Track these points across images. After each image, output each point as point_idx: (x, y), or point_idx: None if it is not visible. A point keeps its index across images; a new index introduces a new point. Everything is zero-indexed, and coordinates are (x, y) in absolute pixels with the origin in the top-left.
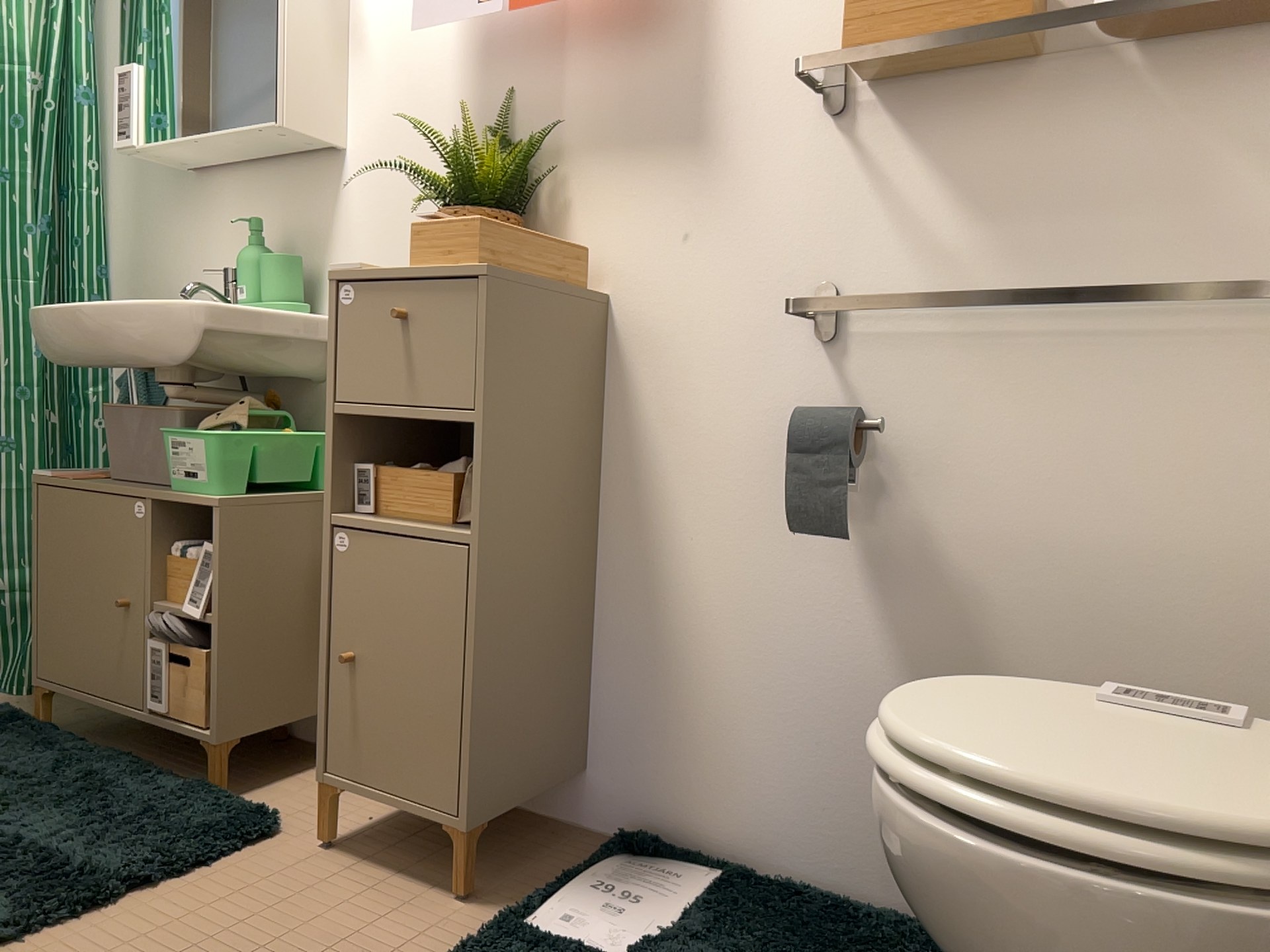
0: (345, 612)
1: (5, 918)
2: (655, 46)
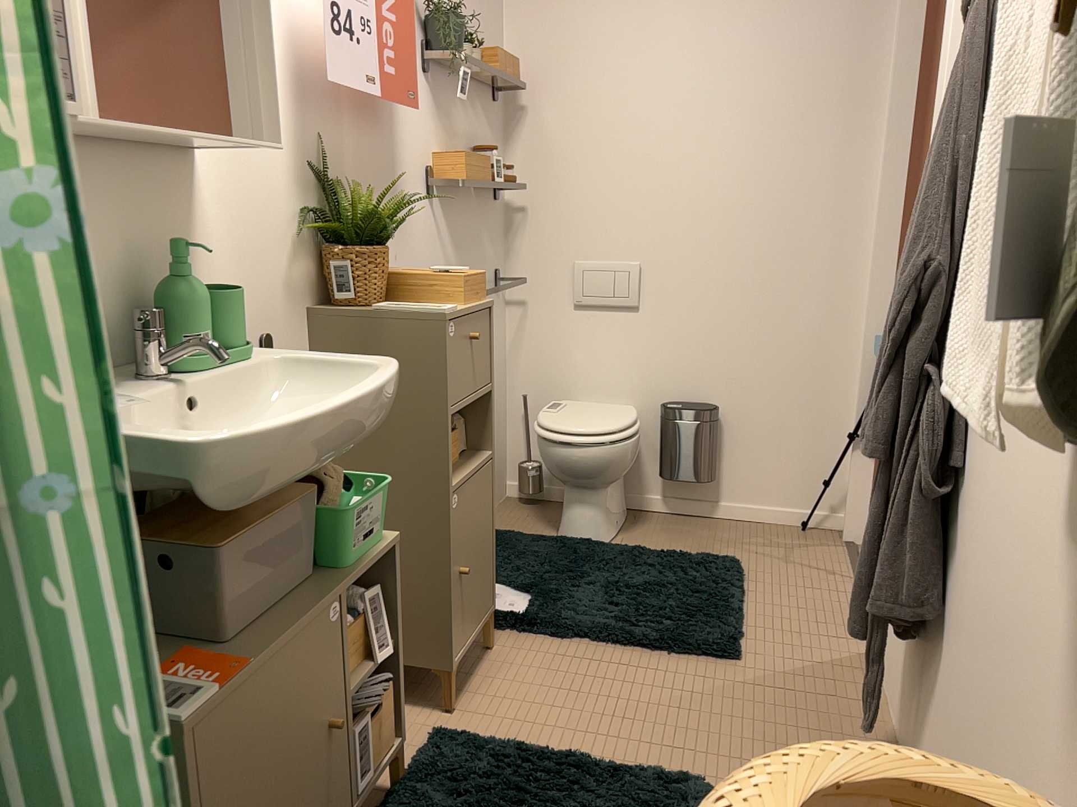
0: (457, 551)
1: (638, 766)
2: (380, 131)
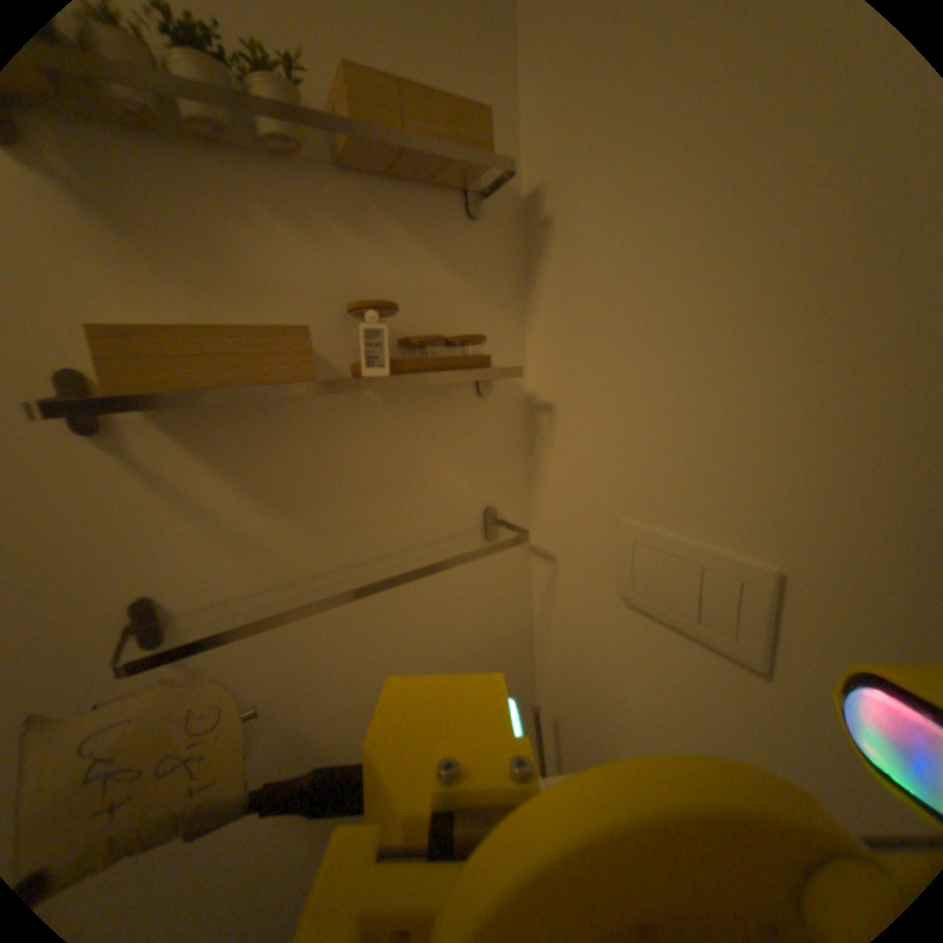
0: None
1: None
2: None
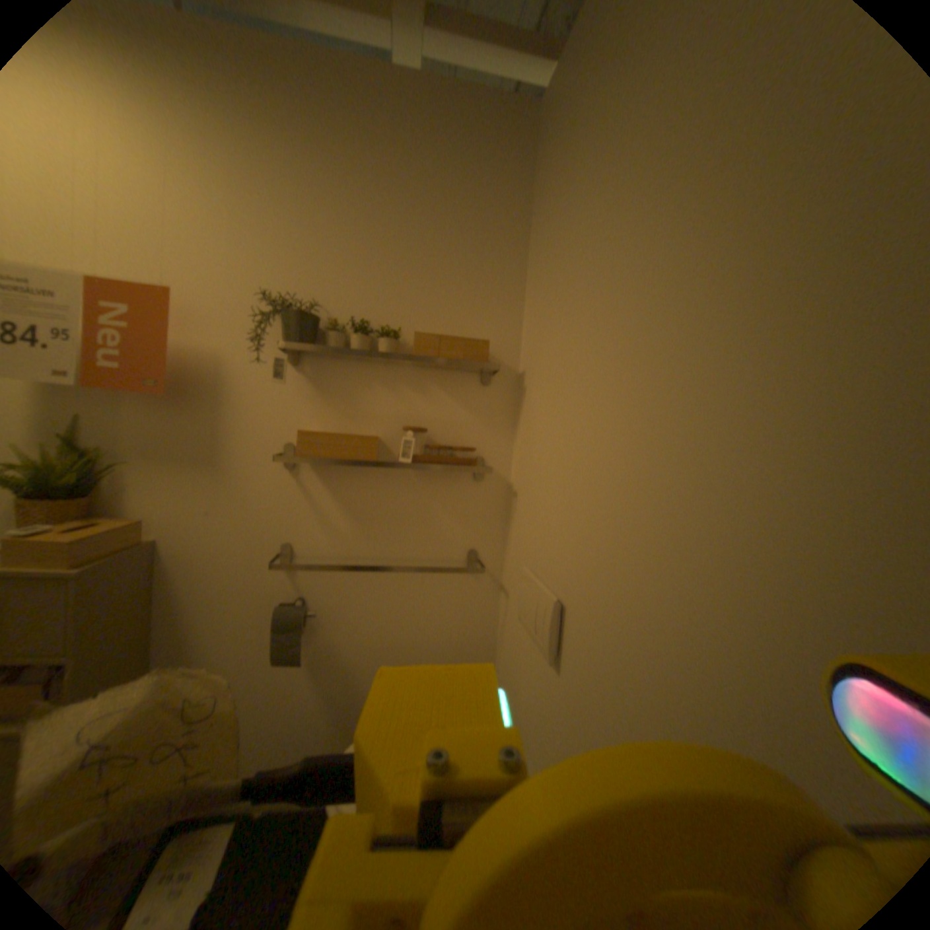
0: None
1: None
2: (187, 410)
